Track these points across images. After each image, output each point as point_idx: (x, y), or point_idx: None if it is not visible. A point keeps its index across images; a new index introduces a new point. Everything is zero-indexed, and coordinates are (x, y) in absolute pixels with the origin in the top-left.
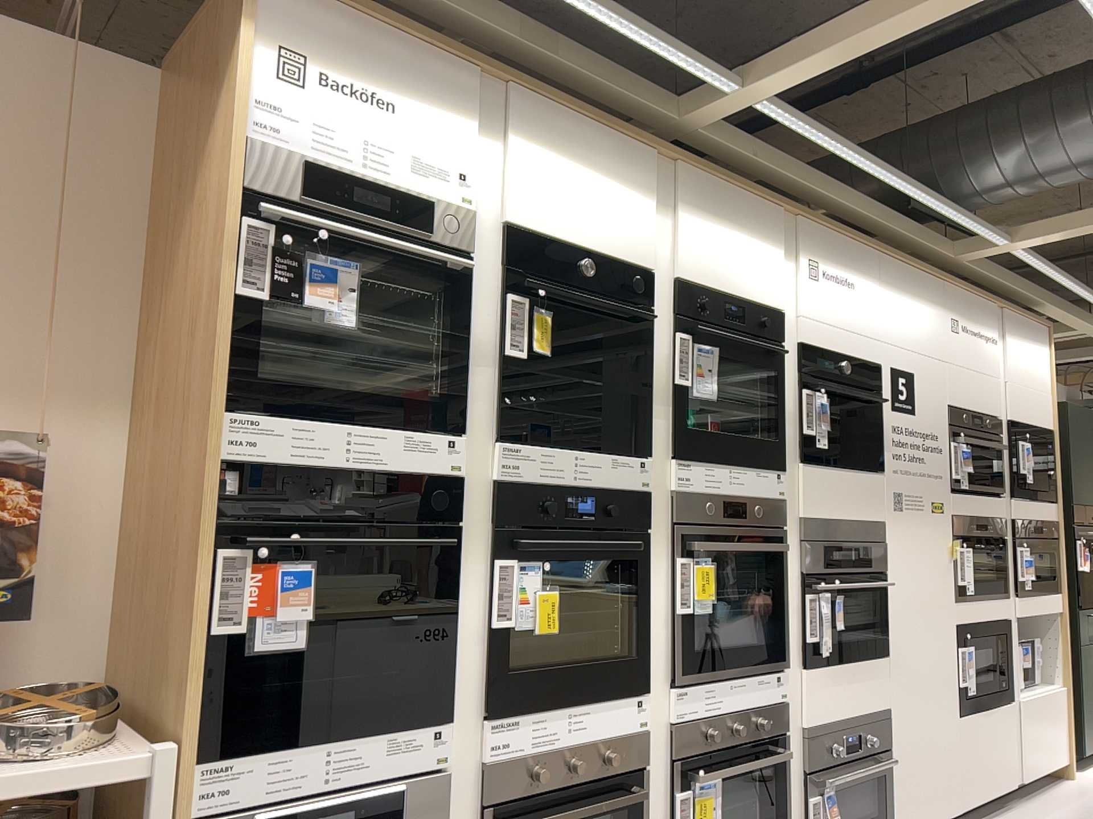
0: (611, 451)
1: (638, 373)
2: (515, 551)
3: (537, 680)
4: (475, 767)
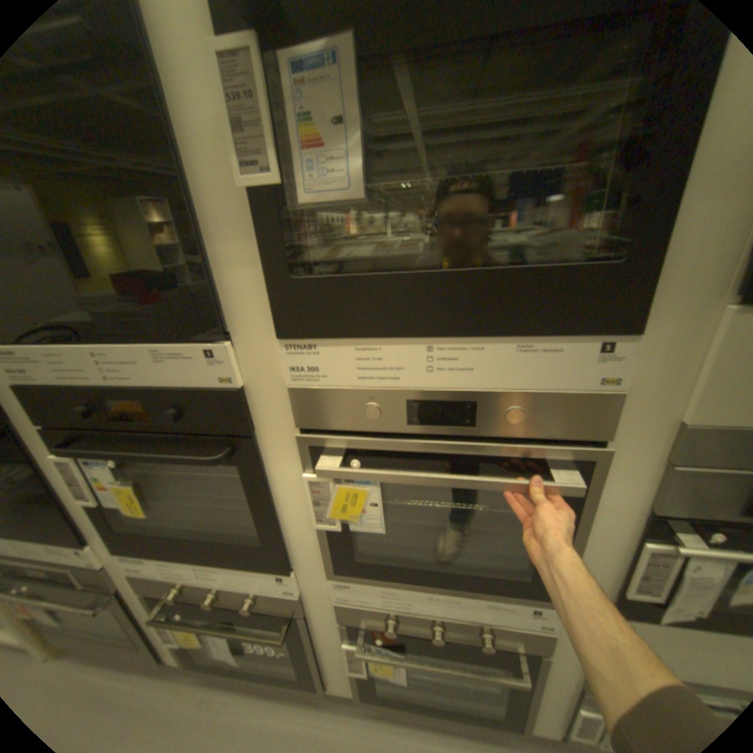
0: (152, 338)
1: (163, 185)
2: (68, 453)
3: (148, 549)
4: (127, 579)
